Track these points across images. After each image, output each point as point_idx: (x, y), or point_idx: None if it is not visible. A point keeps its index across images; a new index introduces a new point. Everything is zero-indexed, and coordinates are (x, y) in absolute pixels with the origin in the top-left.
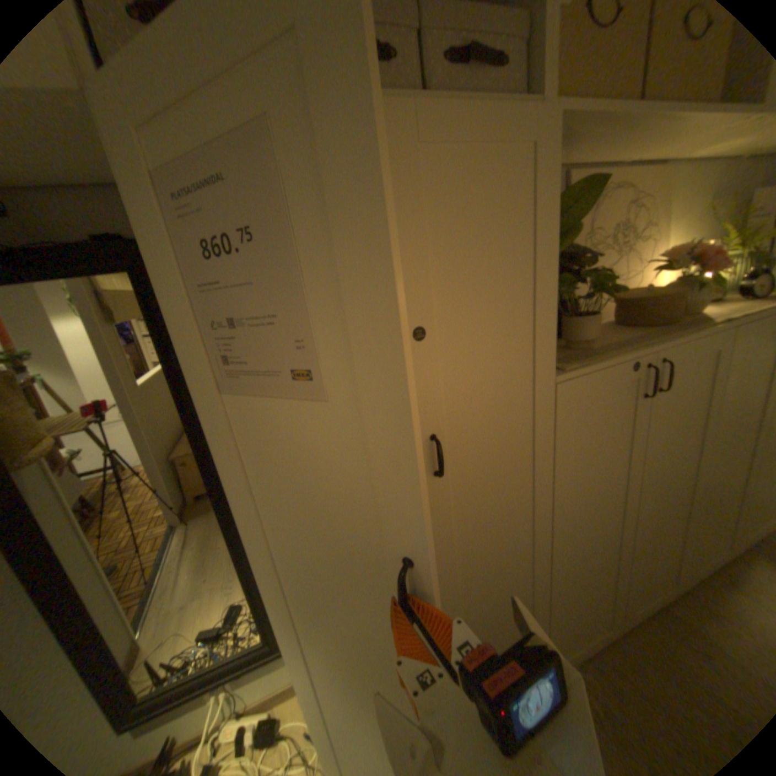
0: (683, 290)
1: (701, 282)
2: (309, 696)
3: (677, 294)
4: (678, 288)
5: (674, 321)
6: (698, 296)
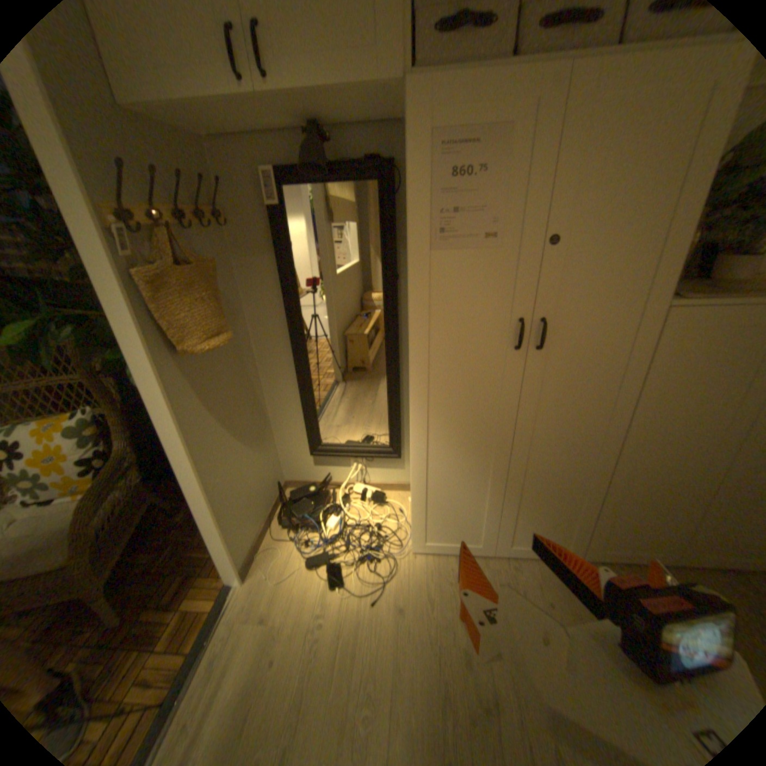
0: None
1: None
2: (417, 460)
3: None
4: None
5: None
6: None
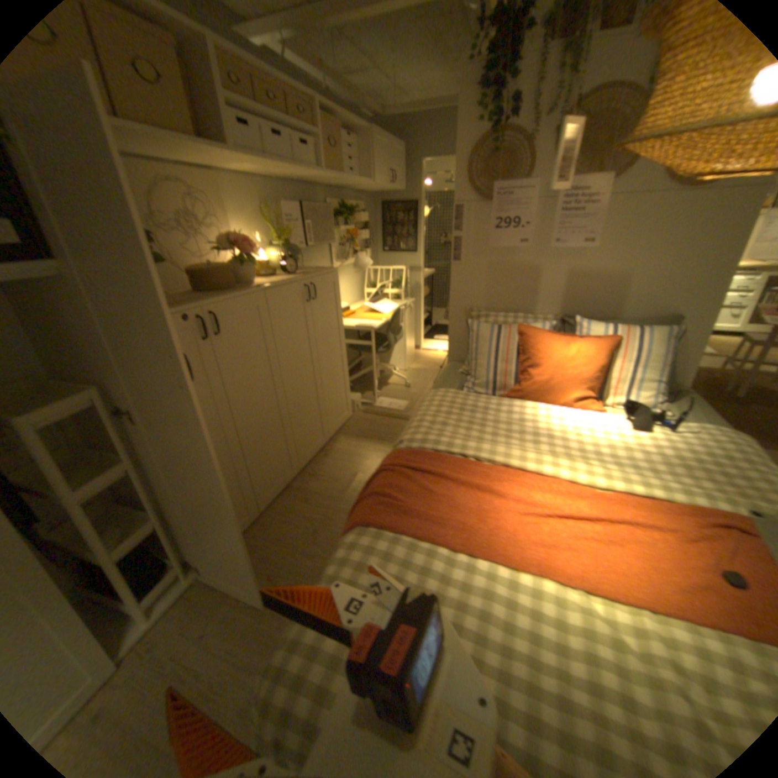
0: (231, 265)
1: (243, 260)
2: None
3: (223, 267)
4: (229, 264)
5: (227, 286)
6: (246, 270)
